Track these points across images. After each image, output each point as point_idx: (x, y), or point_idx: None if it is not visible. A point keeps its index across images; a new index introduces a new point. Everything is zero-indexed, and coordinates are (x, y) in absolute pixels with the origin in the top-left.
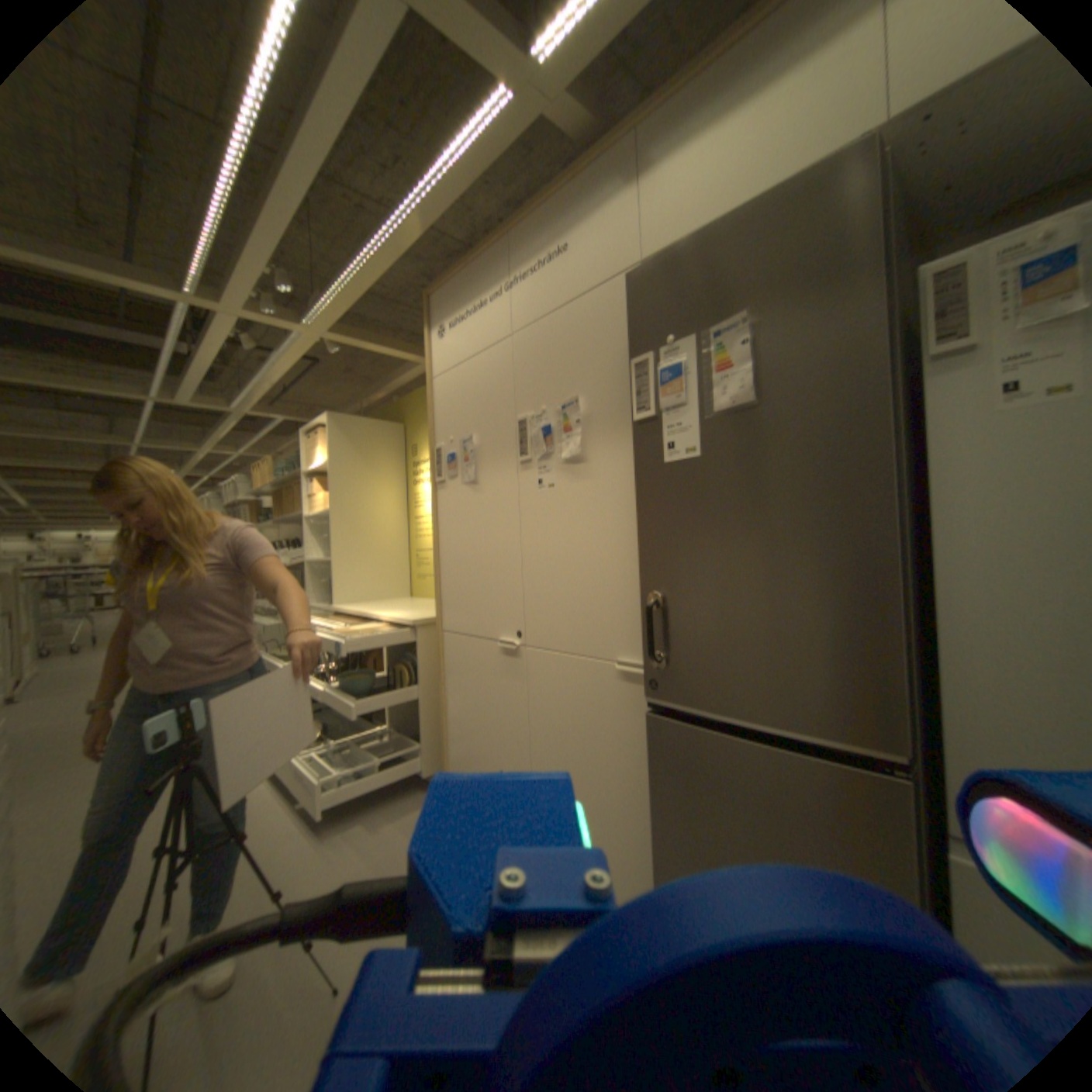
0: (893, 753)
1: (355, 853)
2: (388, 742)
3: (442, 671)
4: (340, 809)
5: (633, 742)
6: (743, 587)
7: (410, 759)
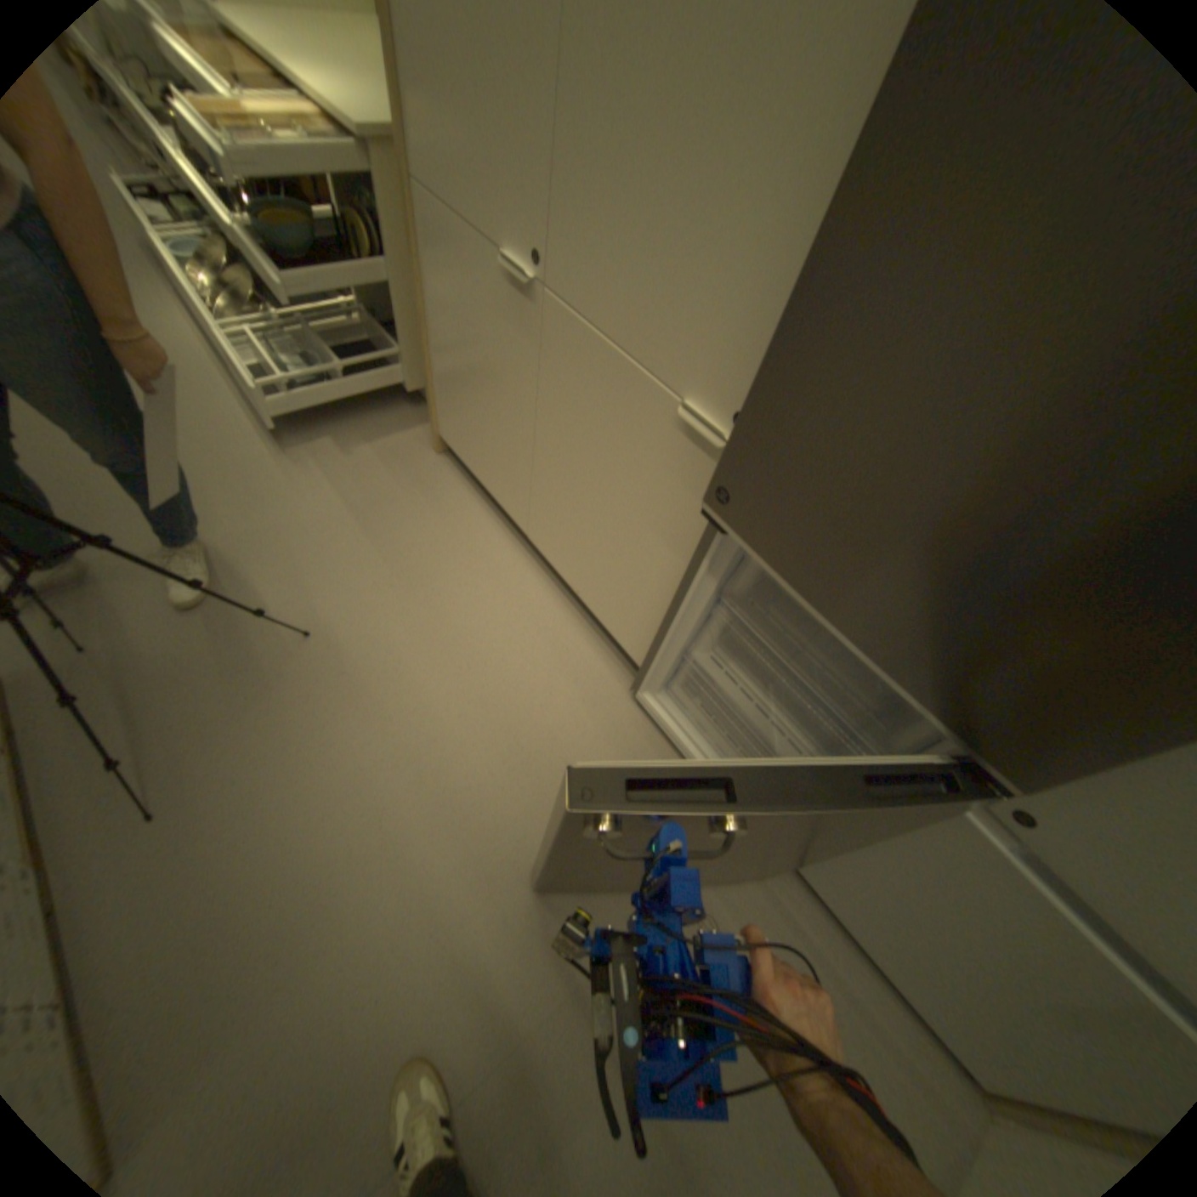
0: (1008, 775)
1: (325, 473)
2: (360, 319)
3: (416, 255)
4: (305, 404)
5: (667, 509)
6: (1004, 456)
7: (390, 358)
